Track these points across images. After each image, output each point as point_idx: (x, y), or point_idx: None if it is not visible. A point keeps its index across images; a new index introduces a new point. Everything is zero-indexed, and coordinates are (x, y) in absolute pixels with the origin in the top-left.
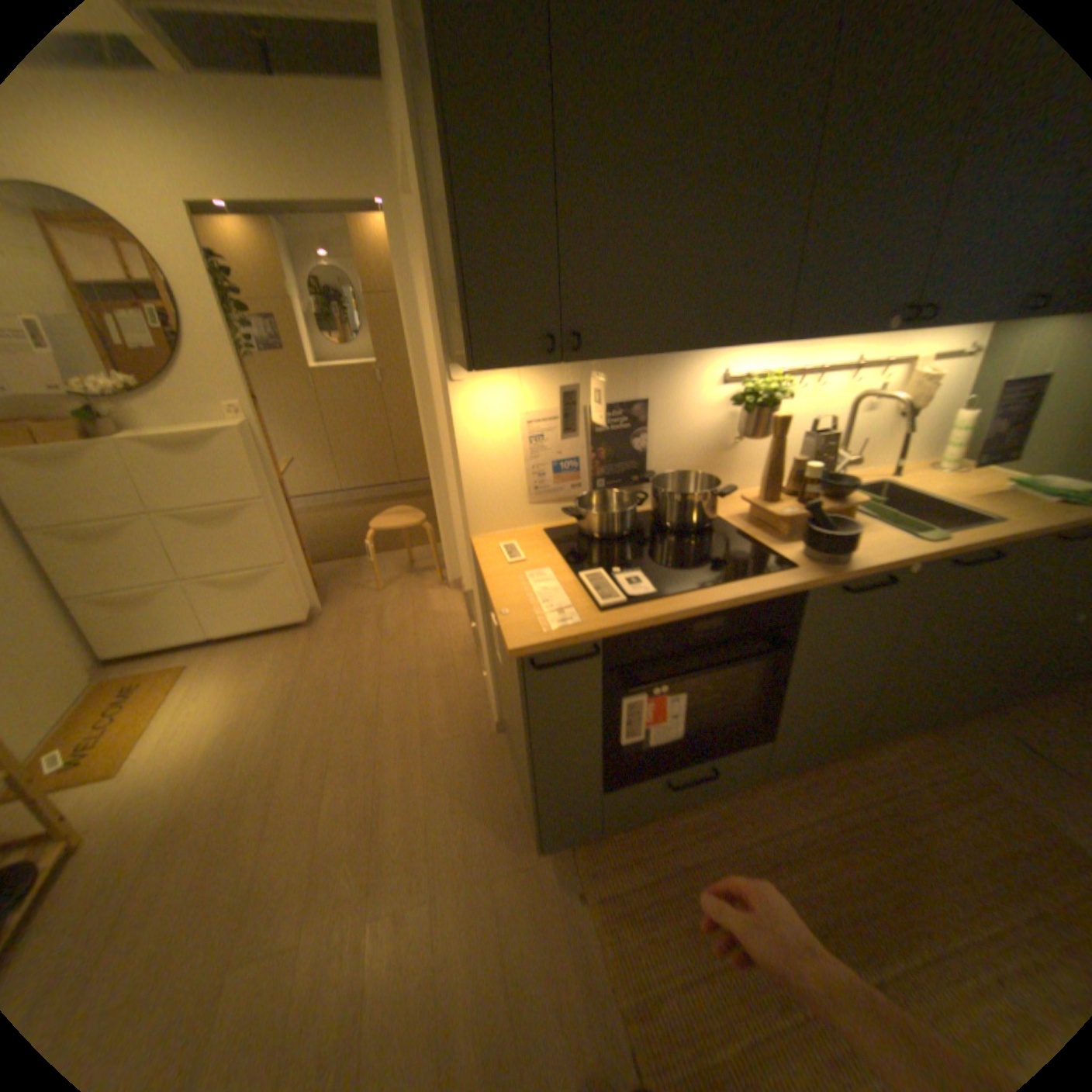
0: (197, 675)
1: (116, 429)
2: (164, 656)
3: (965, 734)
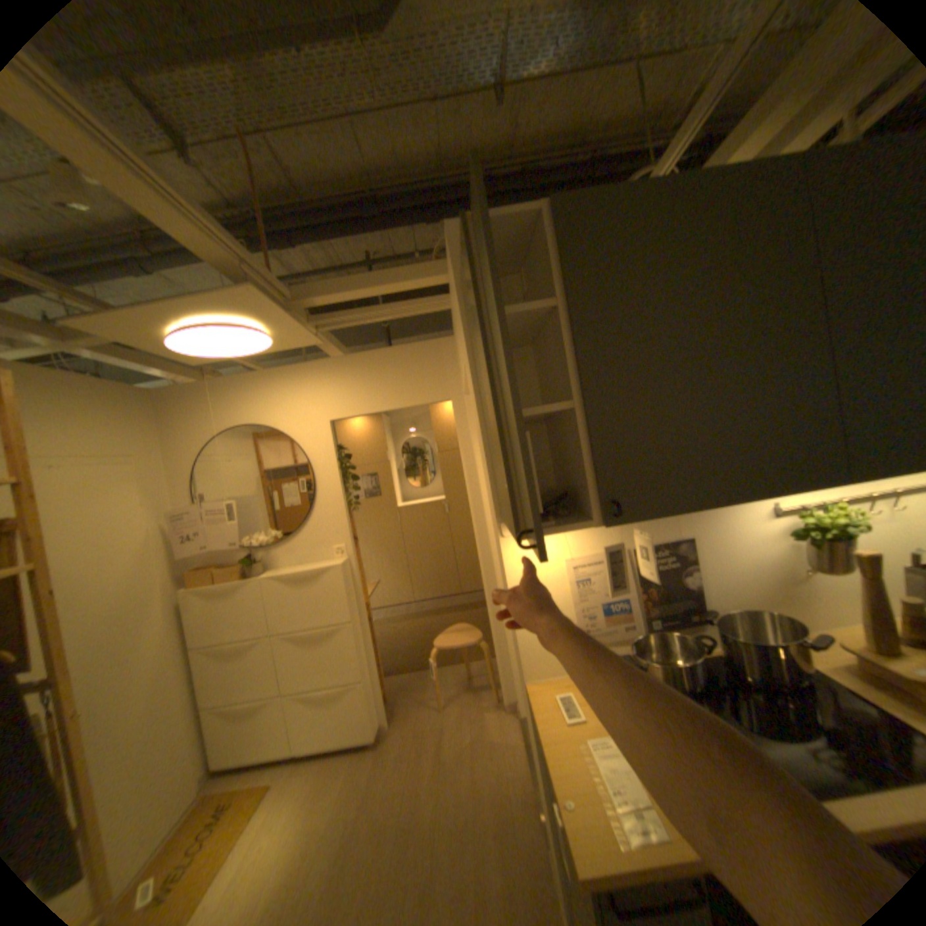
0: (277, 799)
1: (263, 569)
2: (256, 770)
3: None
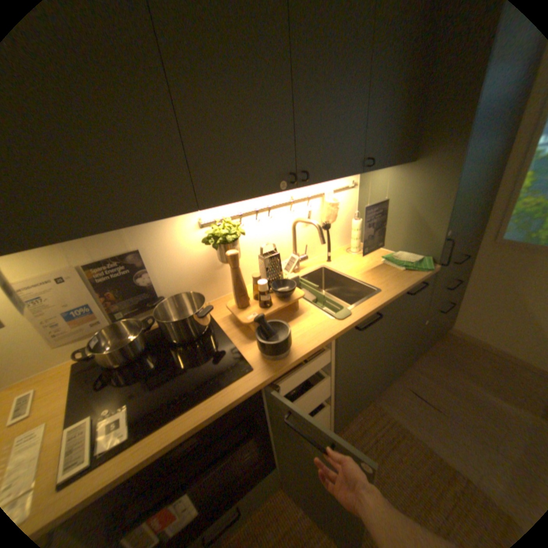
0: None
1: None
2: None
3: (388, 395)
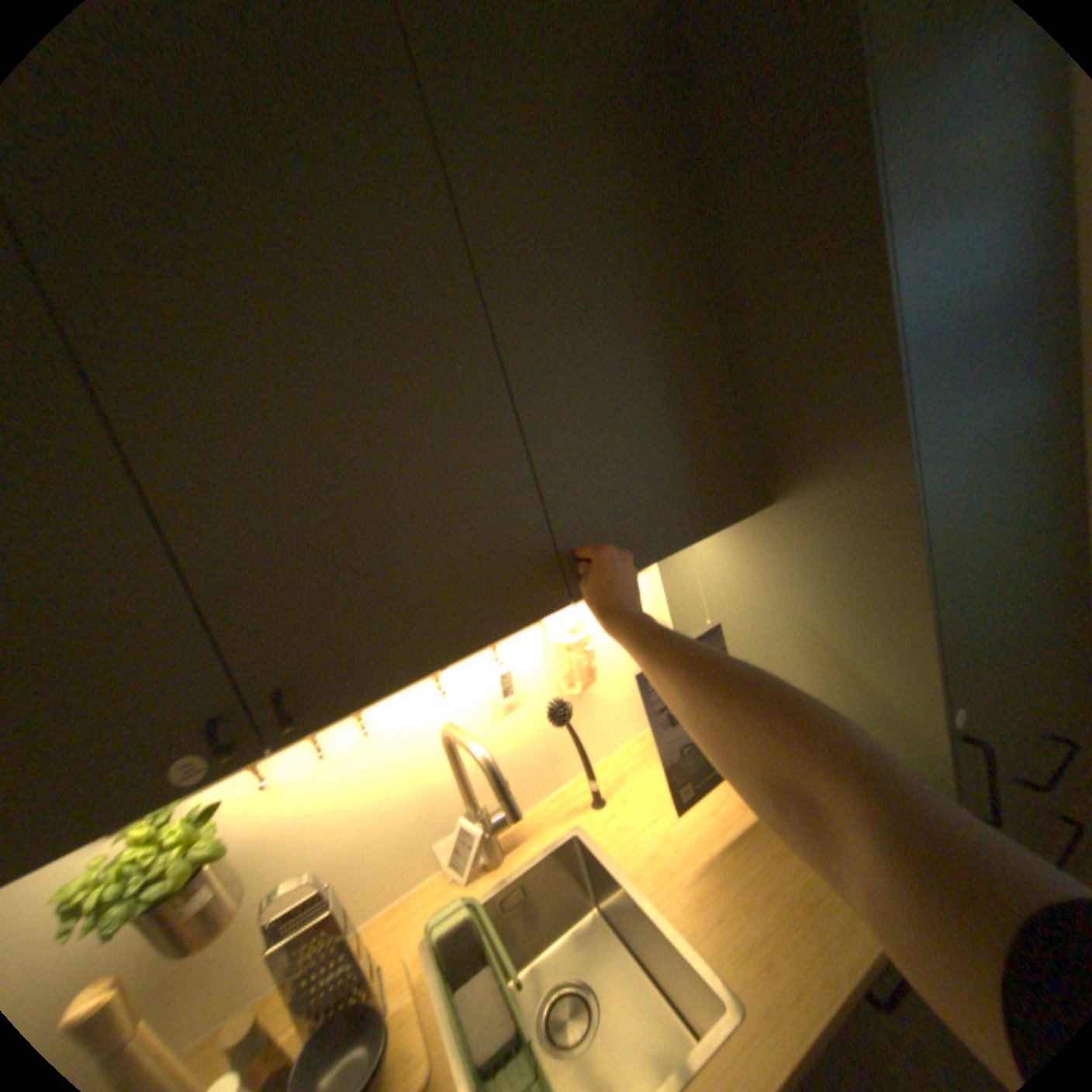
0: None
1: None
2: None
3: None
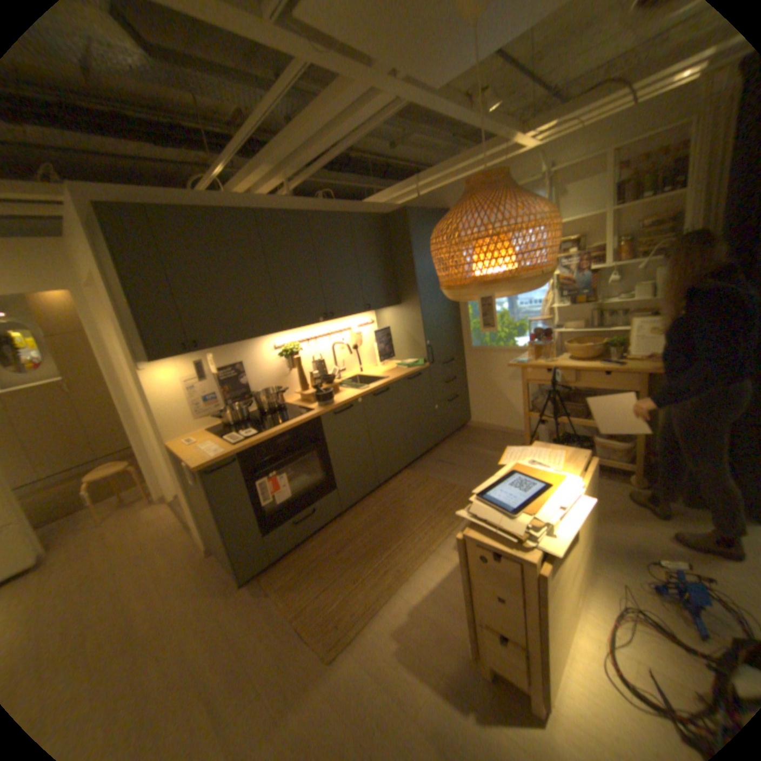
0: None
1: None
2: None
3: (420, 465)
